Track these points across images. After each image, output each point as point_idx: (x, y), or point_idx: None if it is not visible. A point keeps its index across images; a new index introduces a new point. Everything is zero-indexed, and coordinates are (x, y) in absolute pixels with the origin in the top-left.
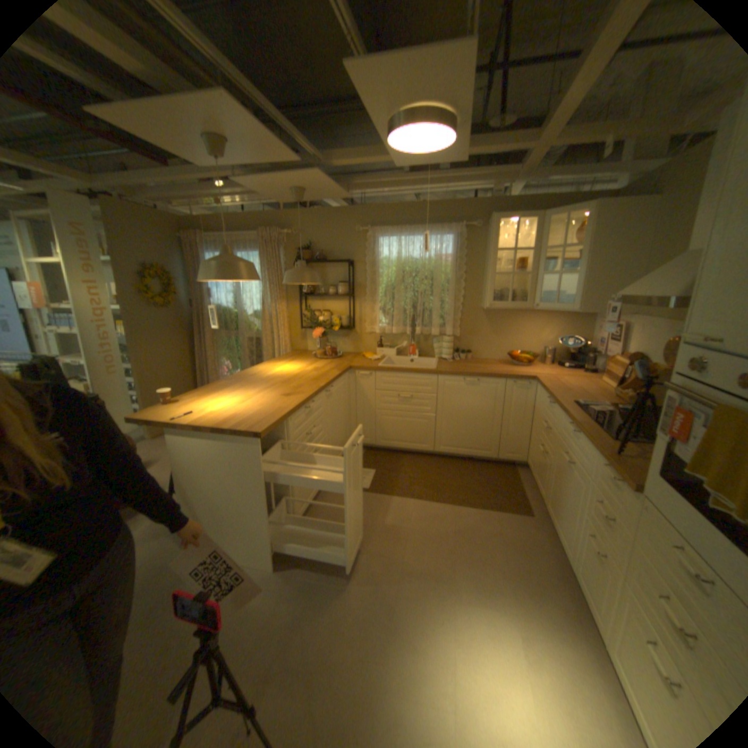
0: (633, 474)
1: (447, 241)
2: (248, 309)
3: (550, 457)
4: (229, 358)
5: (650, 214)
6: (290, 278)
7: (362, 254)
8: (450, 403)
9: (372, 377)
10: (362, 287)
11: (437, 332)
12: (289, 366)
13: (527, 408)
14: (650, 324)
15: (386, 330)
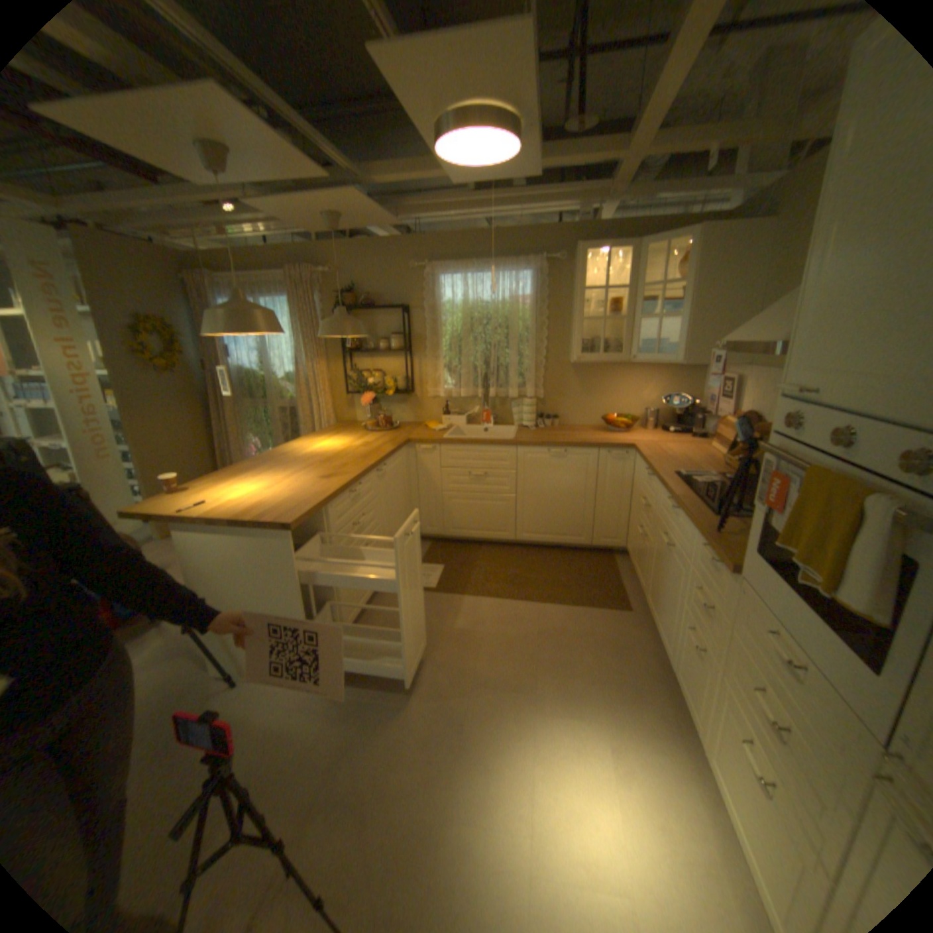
0: (731, 553)
1: (523, 279)
2: (277, 371)
3: (649, 540)
4: (257, 435)
5: (763, 242)
6: (328, 331)
7: (419, 298)
8: (532, 480)
9: (436, 452)
10: (421, 340)
11: (515, 394)
12: (332, 441)
13: (624, 484)
14: (764, 377)
15: (453, 393)
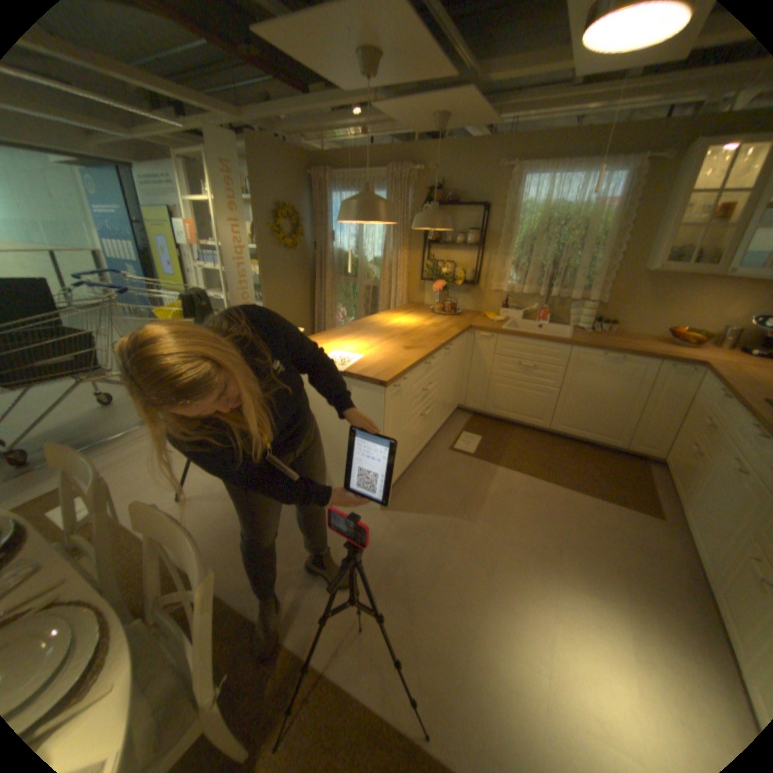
0: None
1: (616, 179)
2: (368, 255)
3: (706, 460)
4: (345, 305)
5: None
6: (418, 223)
7: (501, 196)
8: (581, 379)
9: (493, 340)
10: (495, 237)
11: (579, 295)
12: (406, 318)
13: (682, 399)
14: None
15: (515, 289)
